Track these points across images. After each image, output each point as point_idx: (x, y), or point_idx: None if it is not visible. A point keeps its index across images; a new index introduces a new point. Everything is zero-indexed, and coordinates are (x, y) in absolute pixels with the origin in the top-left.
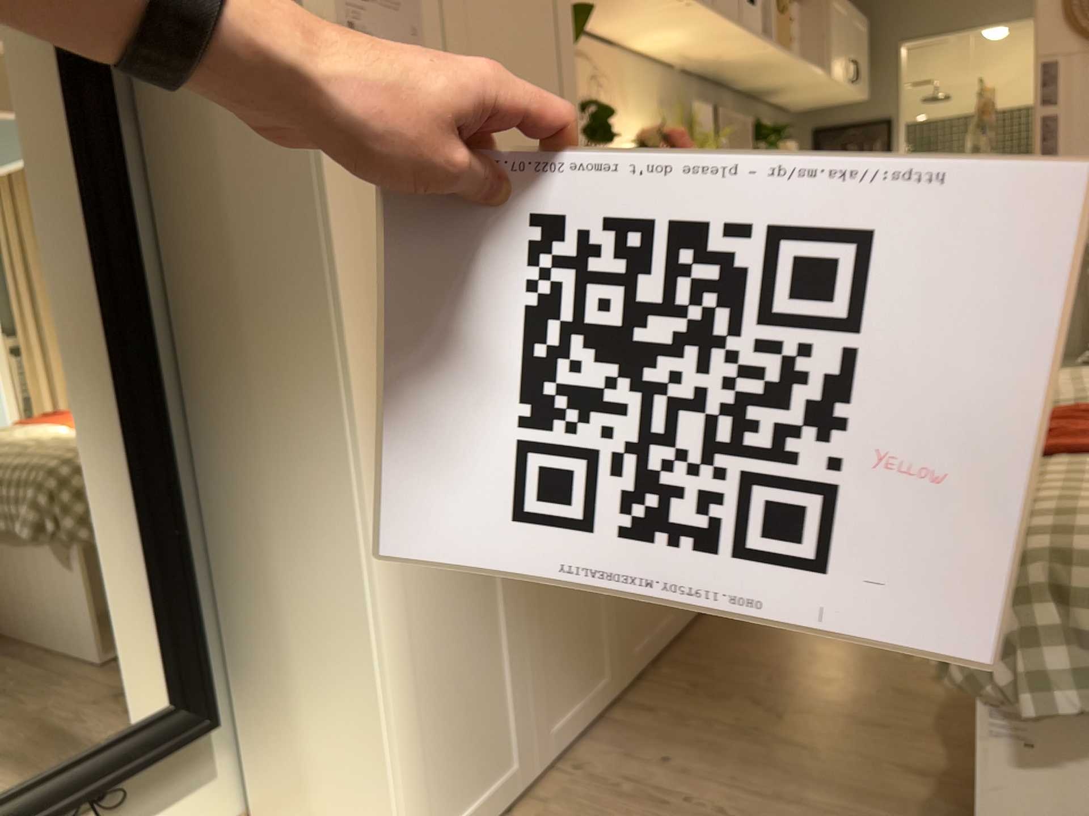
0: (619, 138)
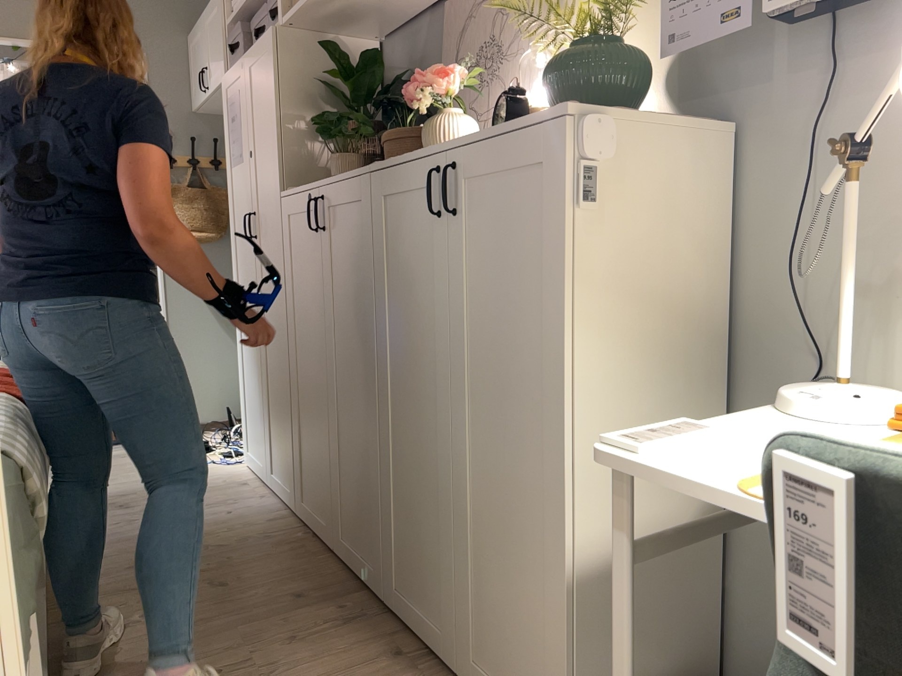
0: (517, 69)
